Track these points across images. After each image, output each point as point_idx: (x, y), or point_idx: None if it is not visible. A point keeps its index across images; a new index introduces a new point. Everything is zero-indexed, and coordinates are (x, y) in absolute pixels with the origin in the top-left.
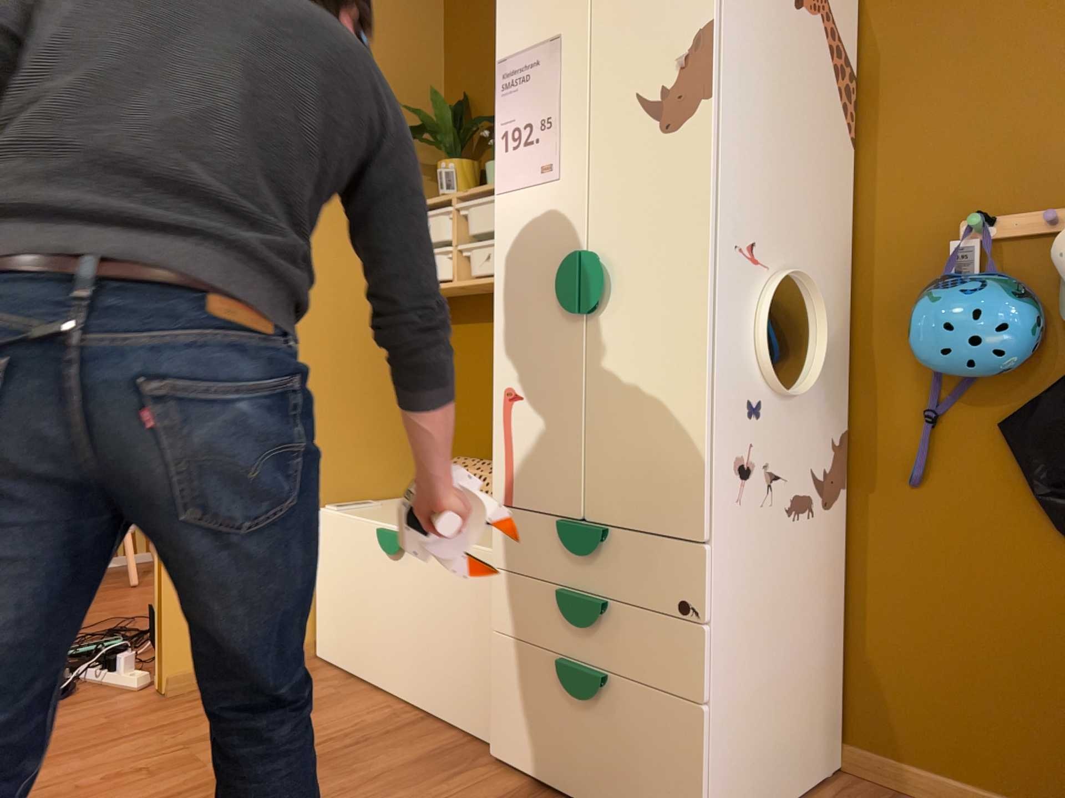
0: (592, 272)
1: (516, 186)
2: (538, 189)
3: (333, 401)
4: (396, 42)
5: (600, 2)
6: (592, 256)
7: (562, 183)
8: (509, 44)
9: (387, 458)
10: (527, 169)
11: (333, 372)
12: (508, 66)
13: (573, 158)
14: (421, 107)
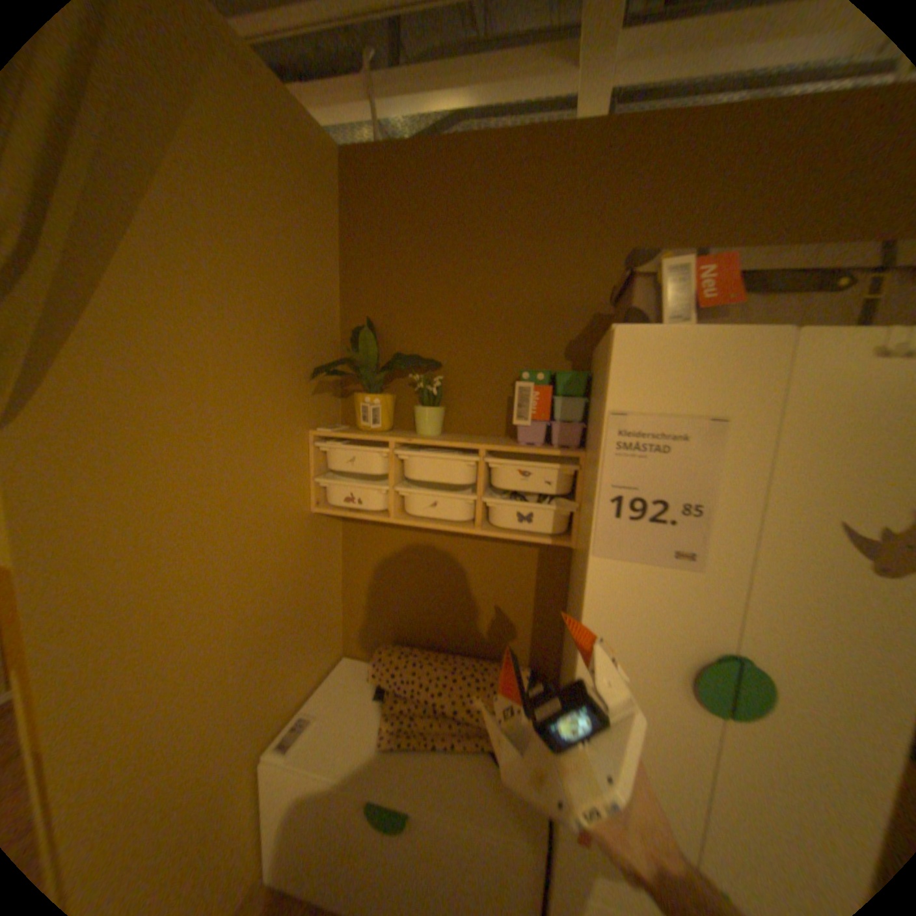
0: (759, 689)
1: (631, 558)
2: (668, 572)
3: (265, 648)
4: (304, 254)
5: (805, 402)
6: (761, 674)
7: (708, 579)
8: (633, 394)
9: (308, 660)
10: (650, 546)
11: (264, 619)
12: (630, 420)
13: (731, 557)
14: (324, 324)
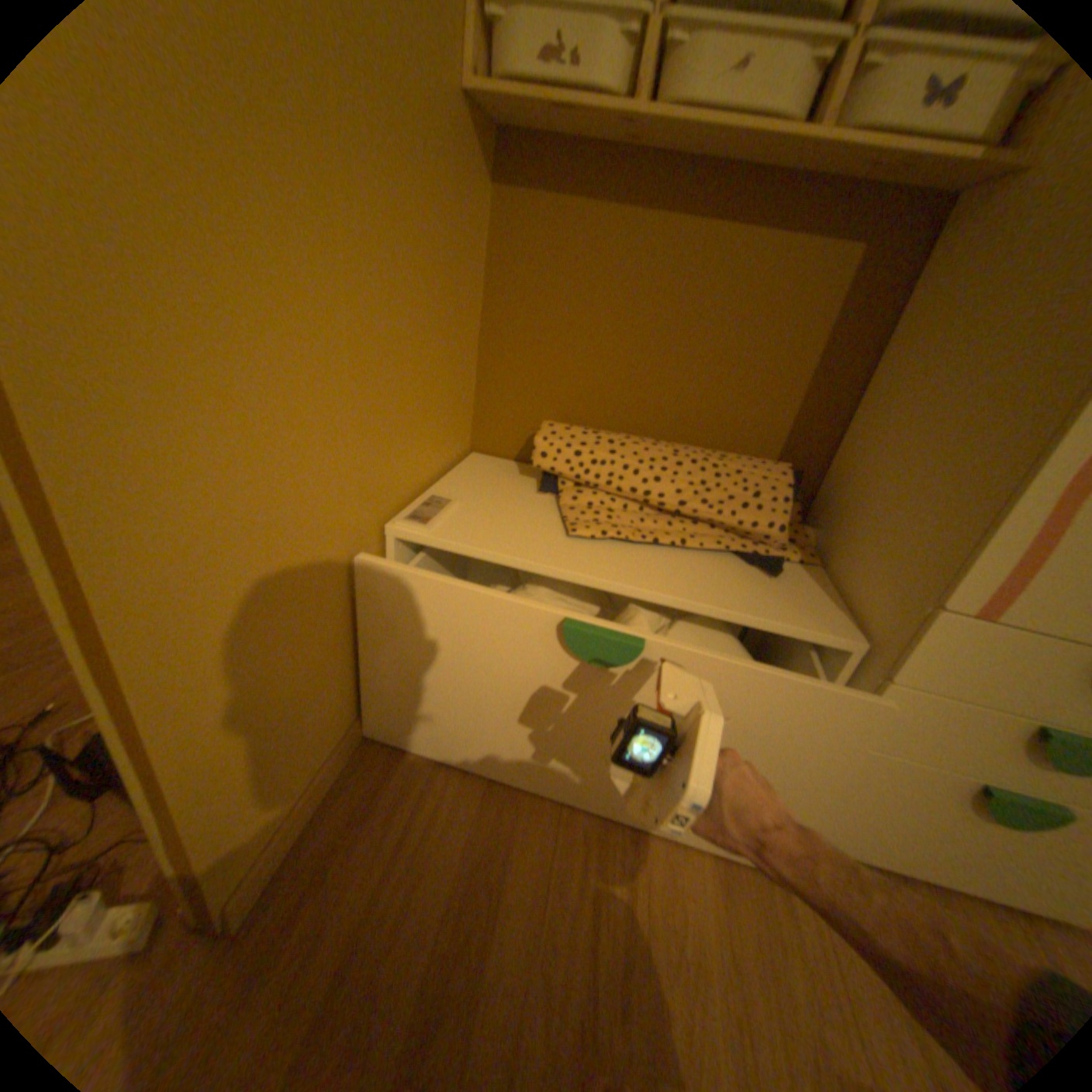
0: None
1: None
2: None
3: (393, 329)
4: None
5: None
6: None
7: None
8: None
9: (438, 418)
10: None
11: (393, 261)
12: None
13: None
14: None
